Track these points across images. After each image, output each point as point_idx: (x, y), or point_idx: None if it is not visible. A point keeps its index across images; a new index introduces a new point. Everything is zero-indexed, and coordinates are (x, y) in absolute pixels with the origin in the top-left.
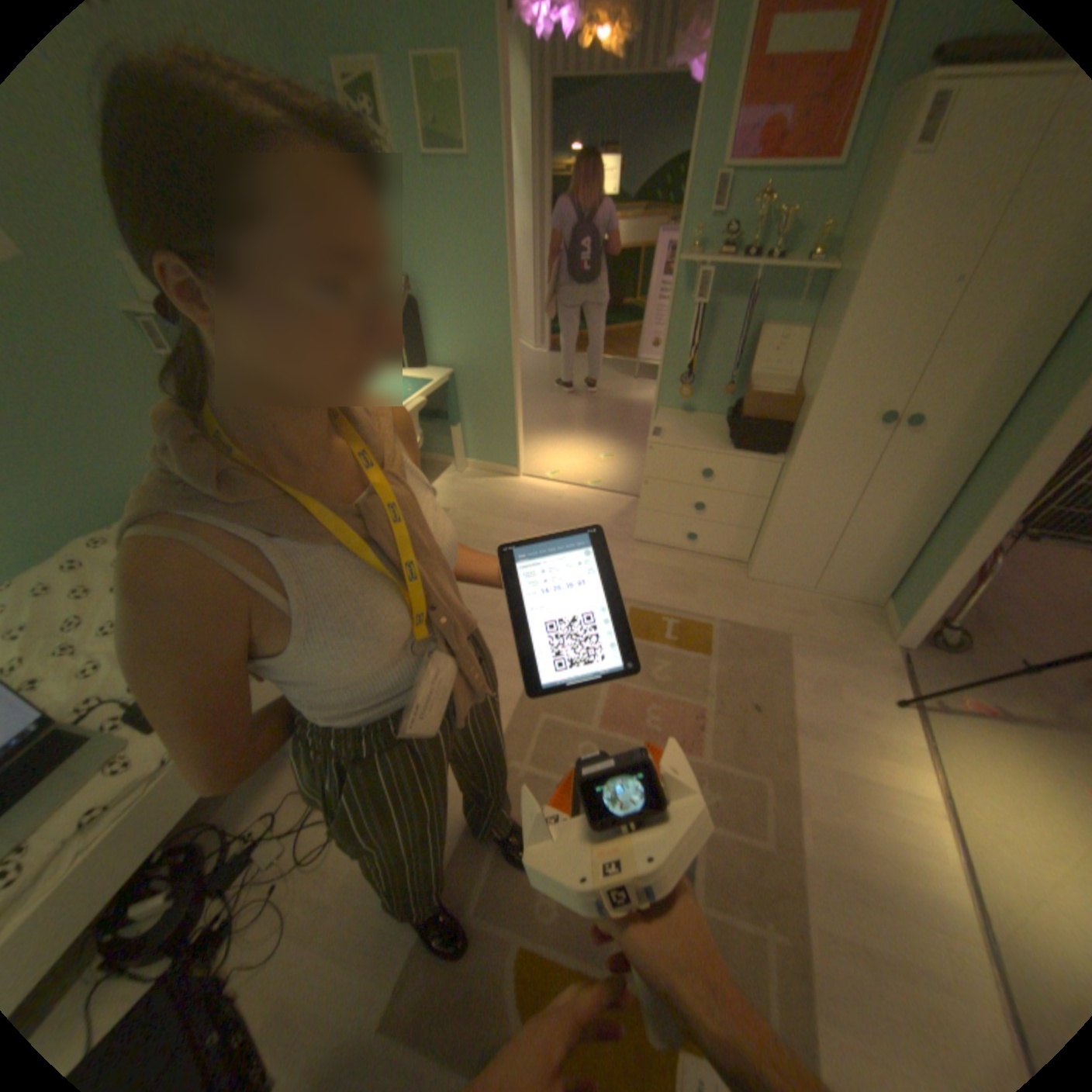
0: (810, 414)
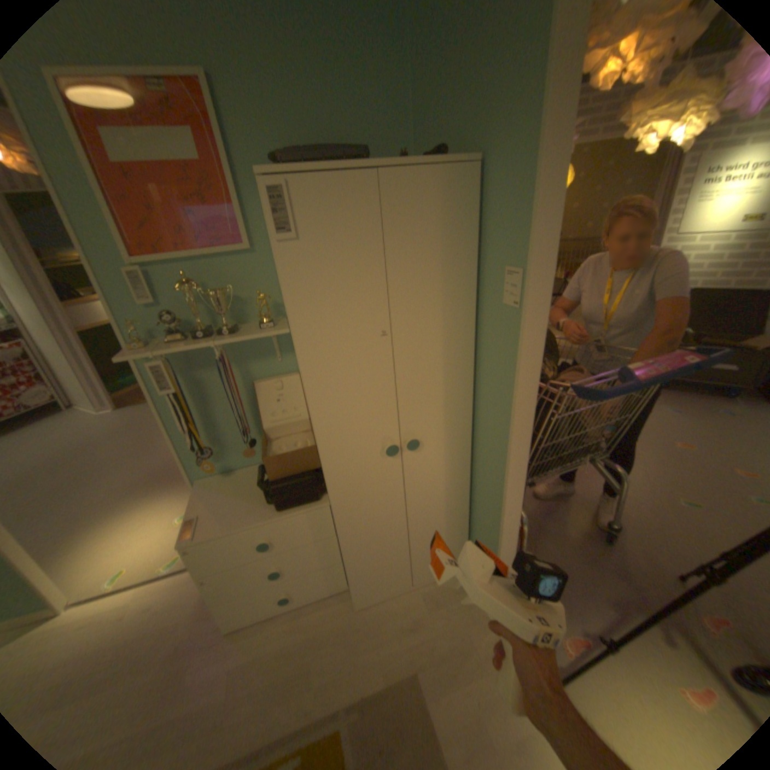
0: (326, 471)
